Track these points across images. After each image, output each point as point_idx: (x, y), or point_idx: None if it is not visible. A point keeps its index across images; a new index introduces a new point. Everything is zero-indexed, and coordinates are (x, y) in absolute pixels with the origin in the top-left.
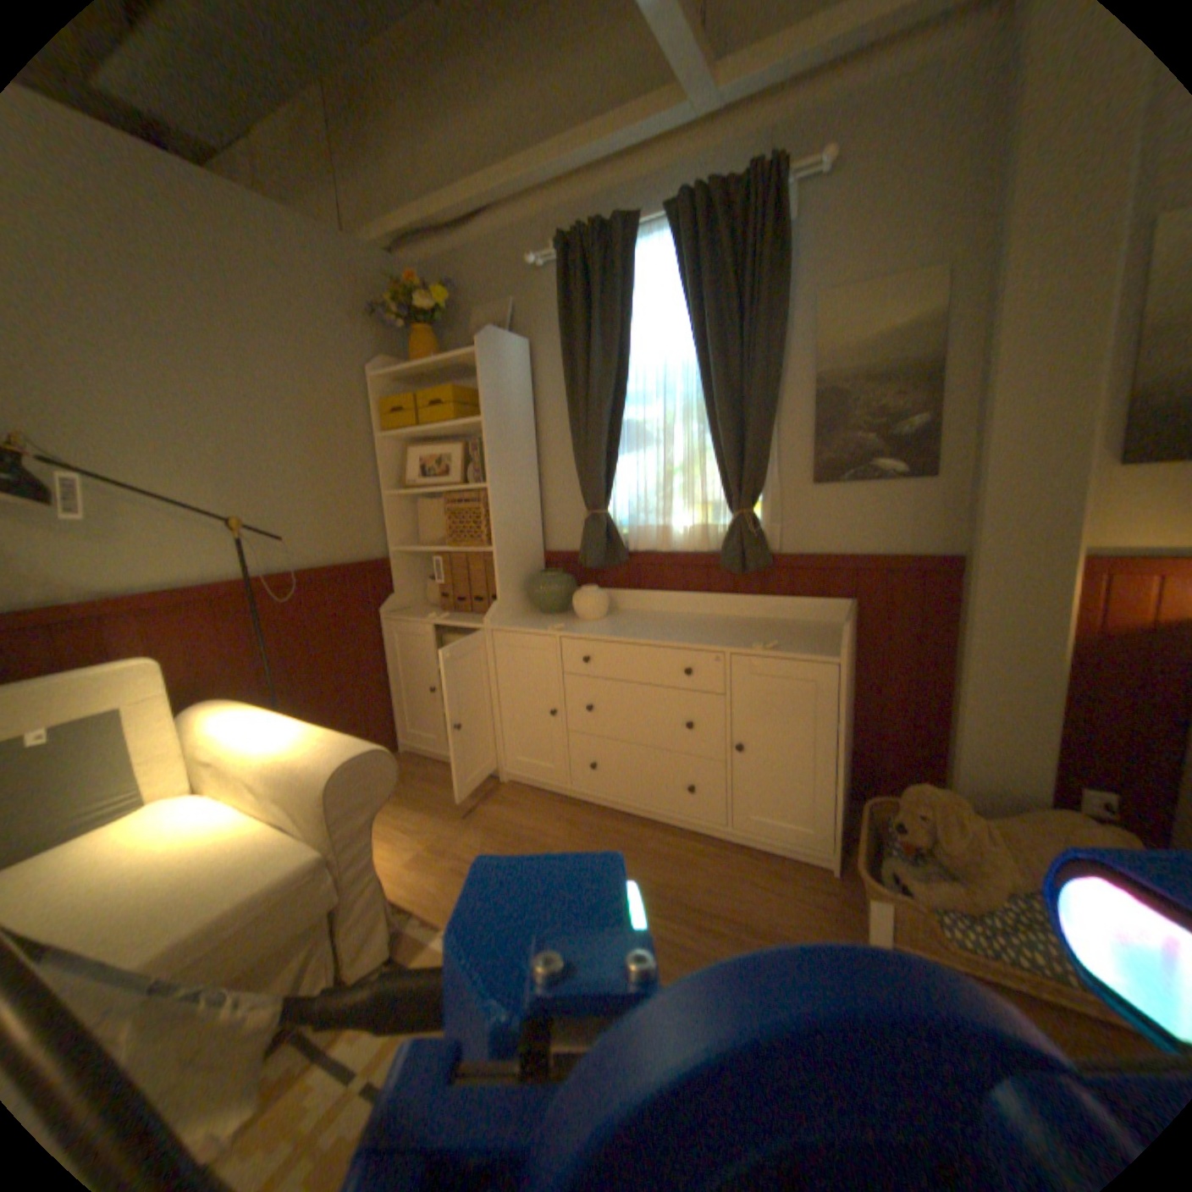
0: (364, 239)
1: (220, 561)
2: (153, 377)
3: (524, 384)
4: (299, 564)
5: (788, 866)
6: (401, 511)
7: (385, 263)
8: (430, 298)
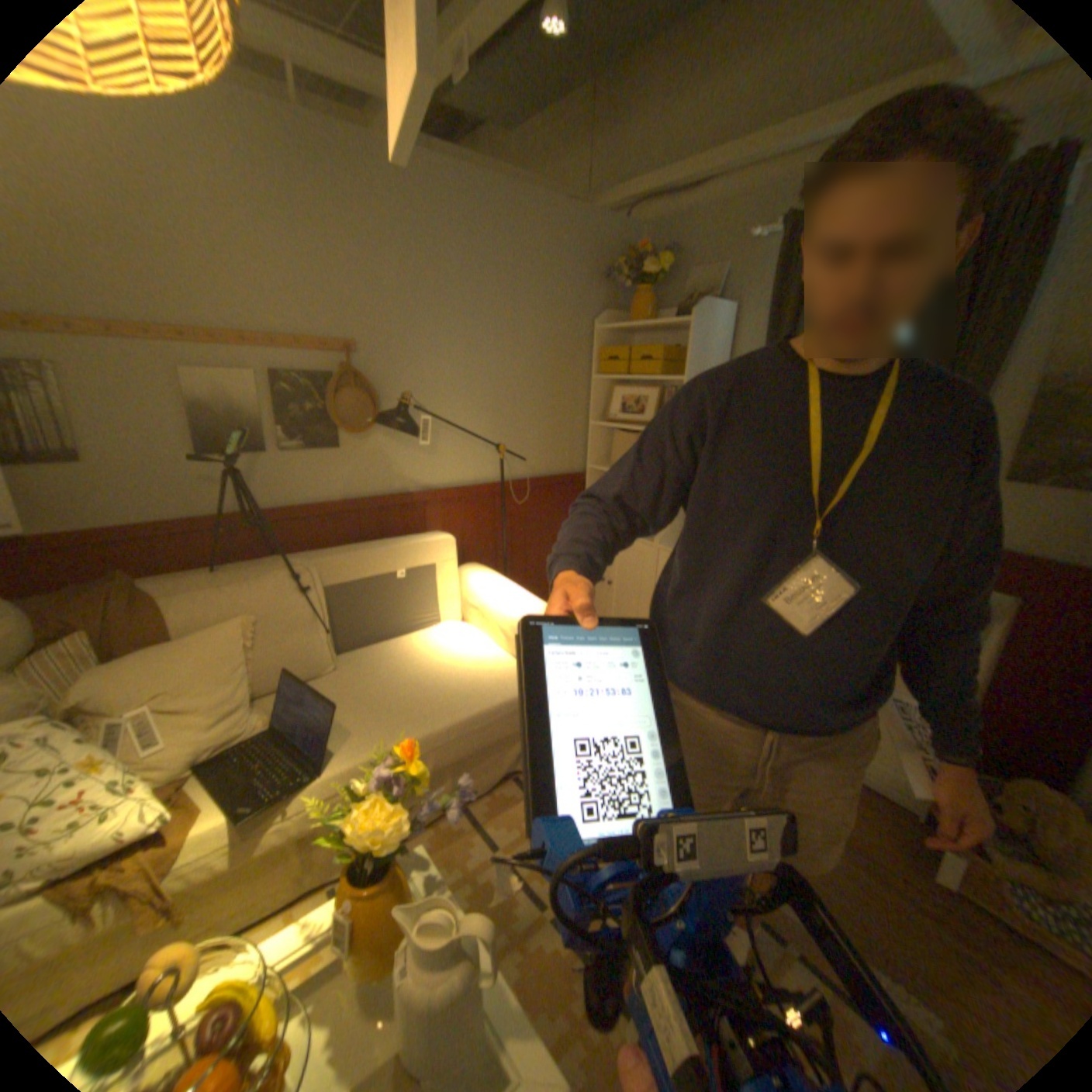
0: (608, 202)
1: (485, 471)
2: (467, 344)
3: (725, 346)
4: (528, 475)
5: (876, 800)
6: (600, 438)
7: (623, 228)
8: (657, 265)
